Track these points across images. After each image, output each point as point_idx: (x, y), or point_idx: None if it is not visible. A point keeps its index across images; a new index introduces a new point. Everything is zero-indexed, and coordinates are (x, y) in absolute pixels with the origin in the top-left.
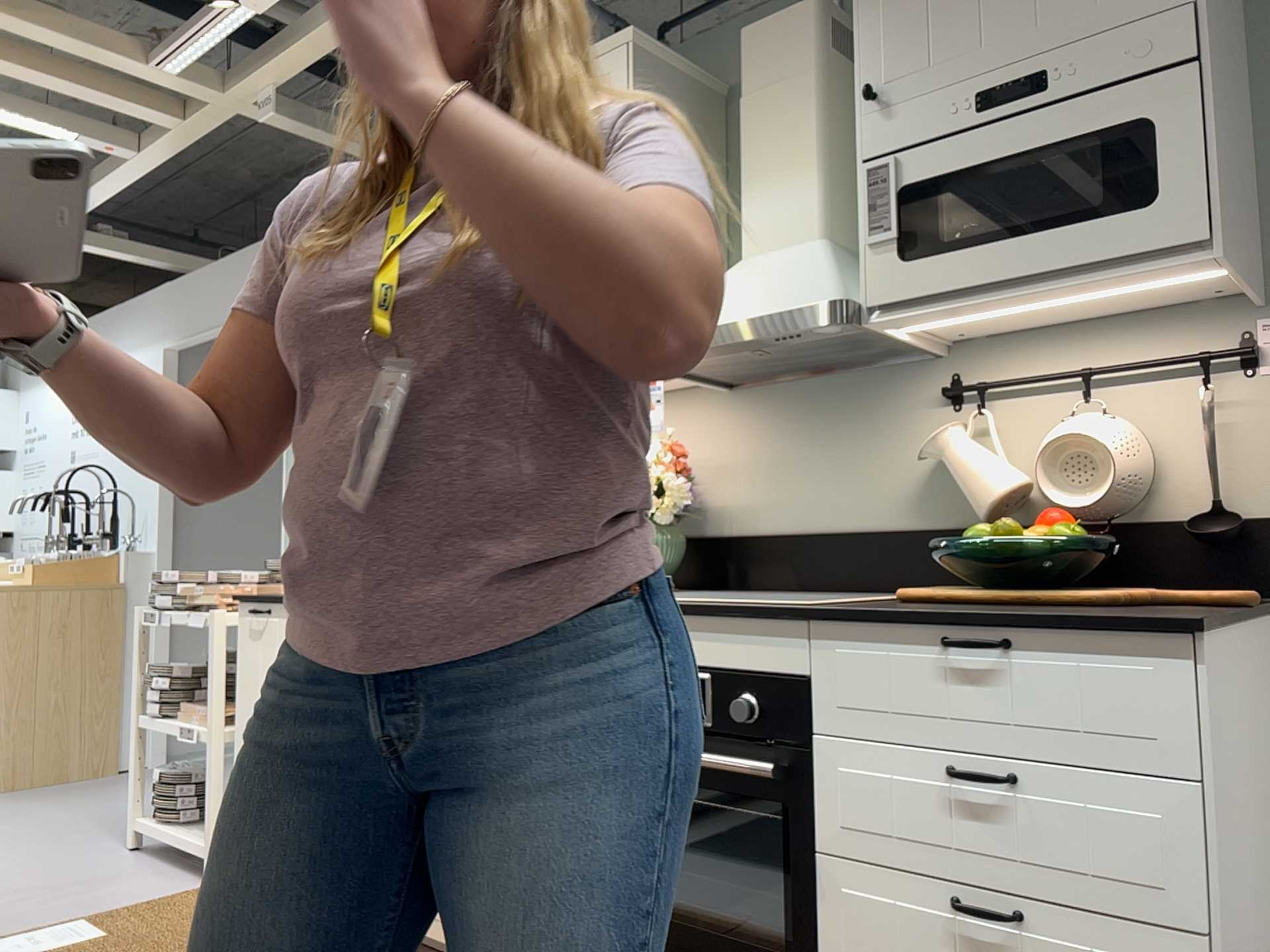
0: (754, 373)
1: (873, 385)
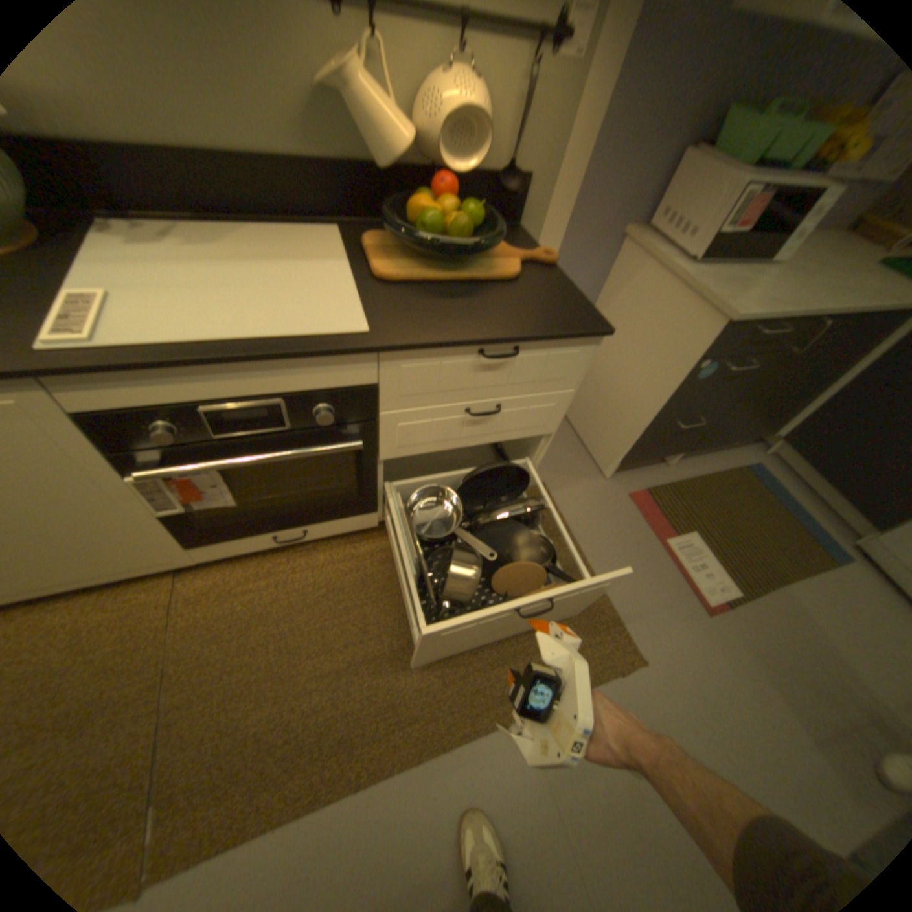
0: None
1: None
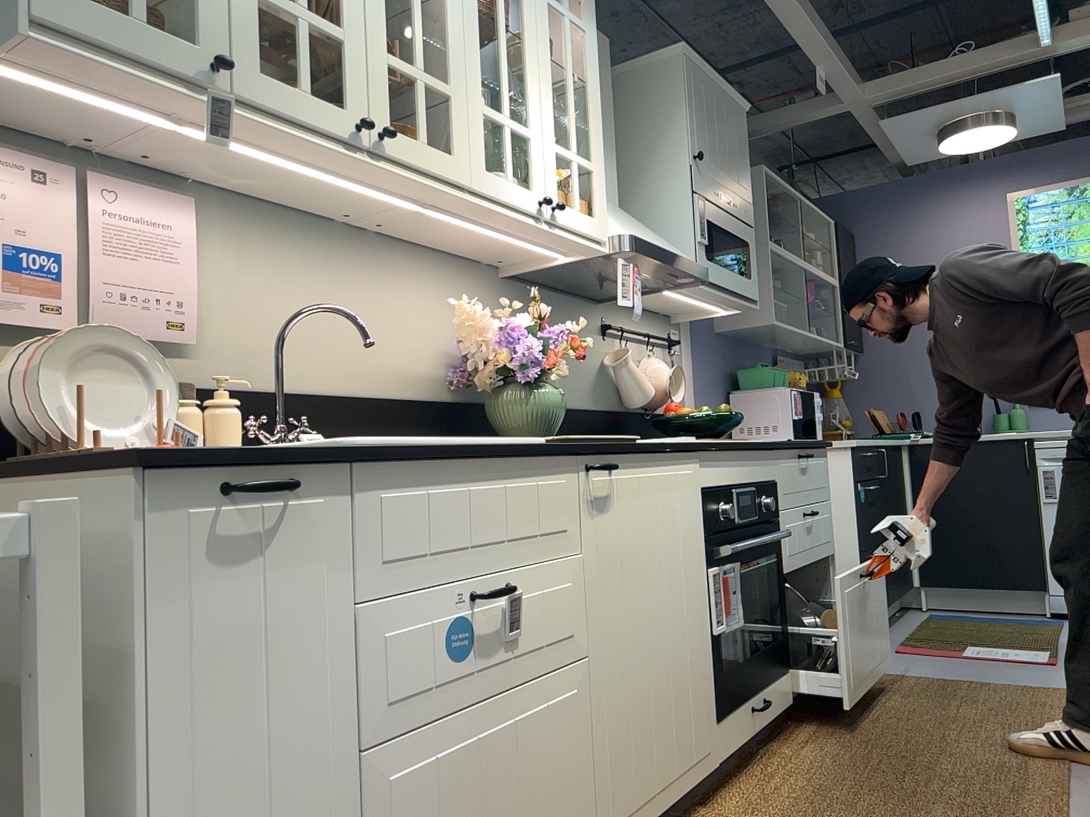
0: (553, 276)
1: (576, 309)
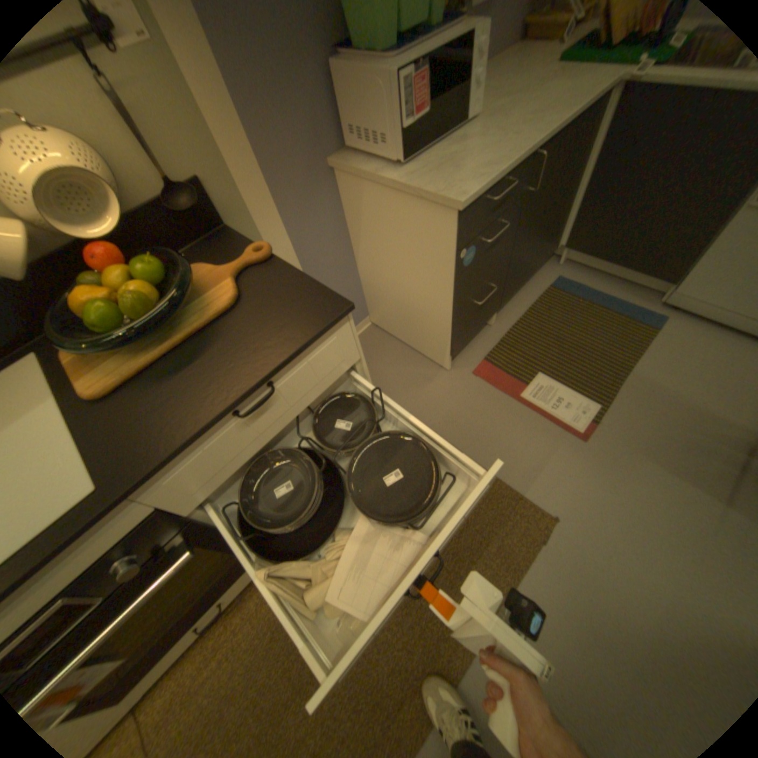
0: None
1: None
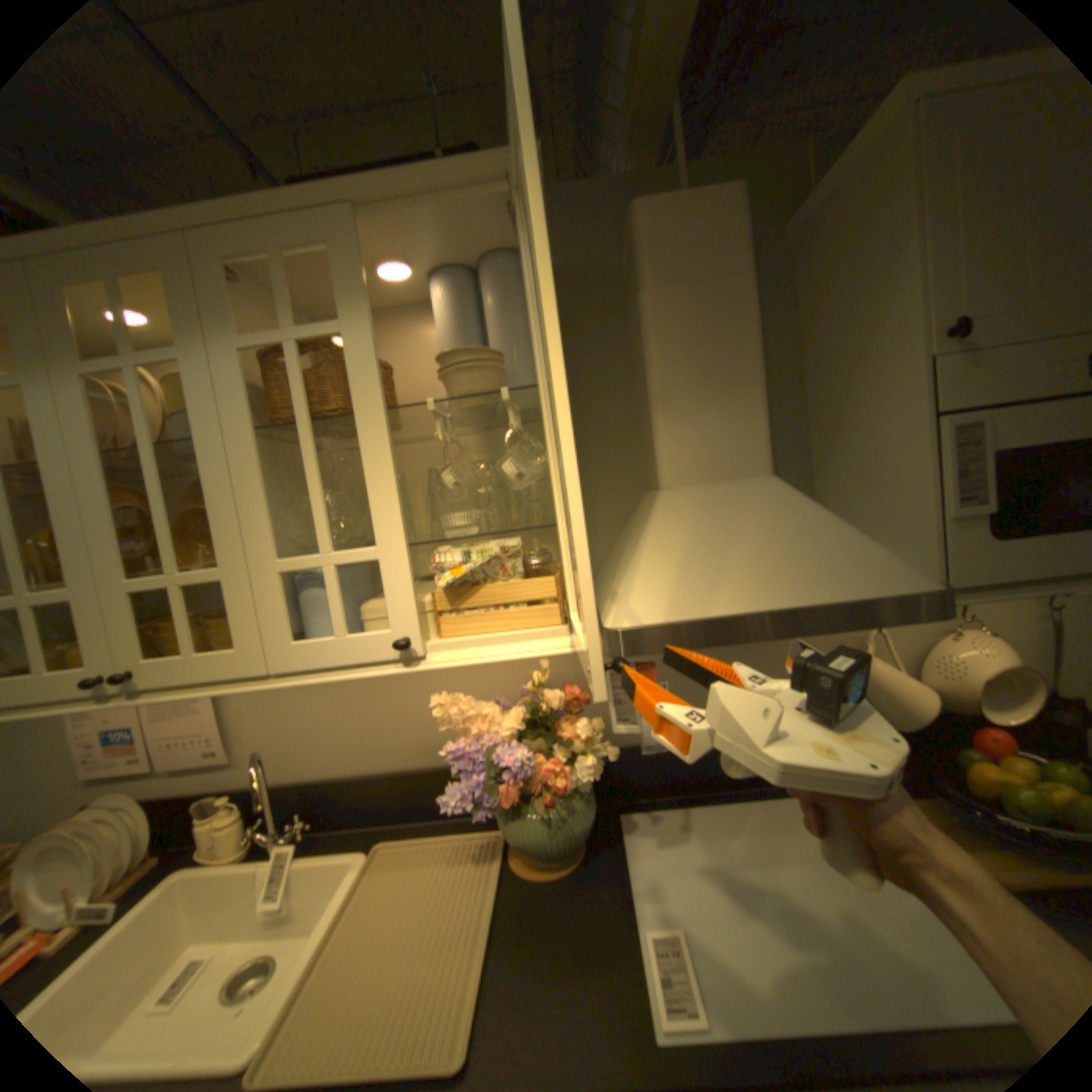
0: None
1: None
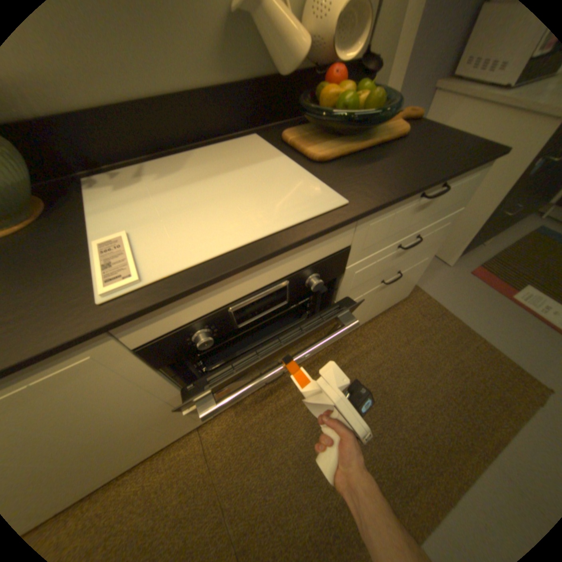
0: None
1: None
